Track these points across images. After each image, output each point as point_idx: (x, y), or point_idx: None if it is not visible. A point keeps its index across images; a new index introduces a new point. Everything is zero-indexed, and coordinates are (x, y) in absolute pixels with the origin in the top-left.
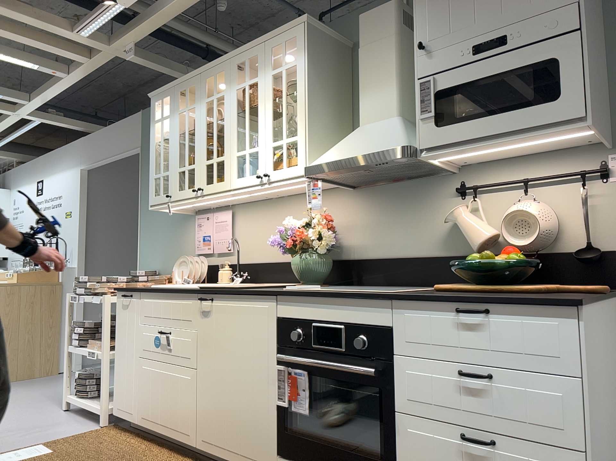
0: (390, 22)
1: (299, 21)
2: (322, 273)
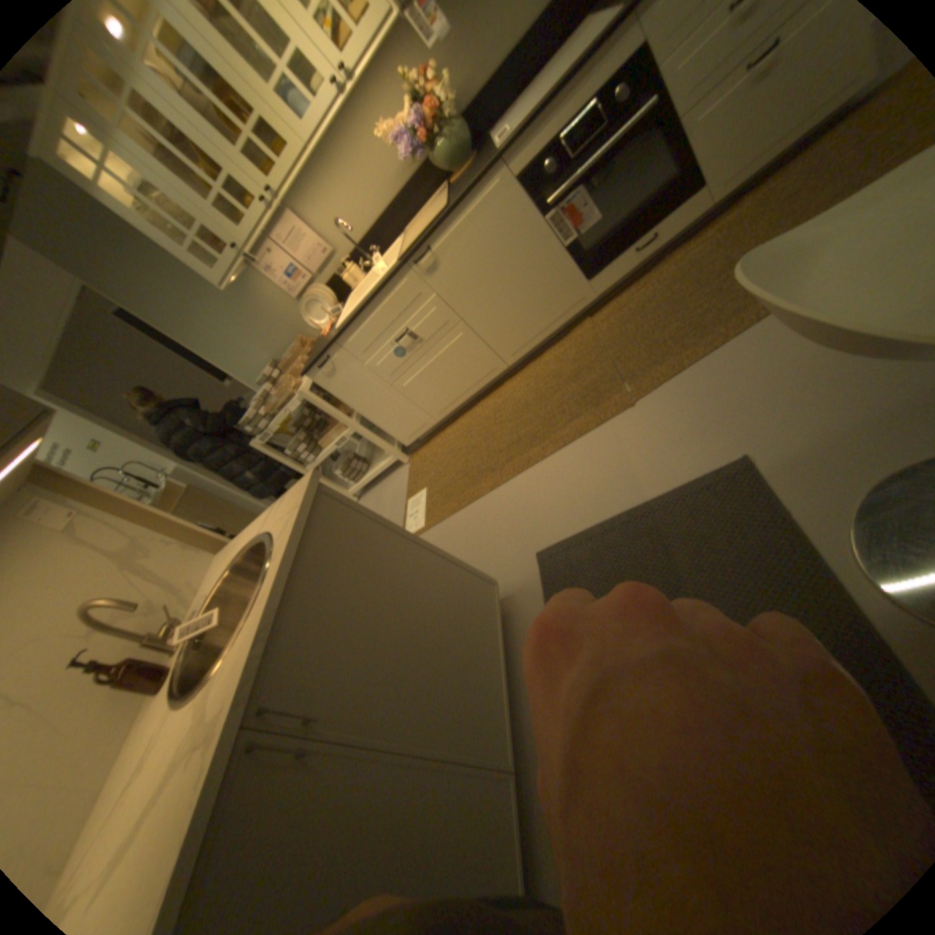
0: None
1: None
2: (466, 138)
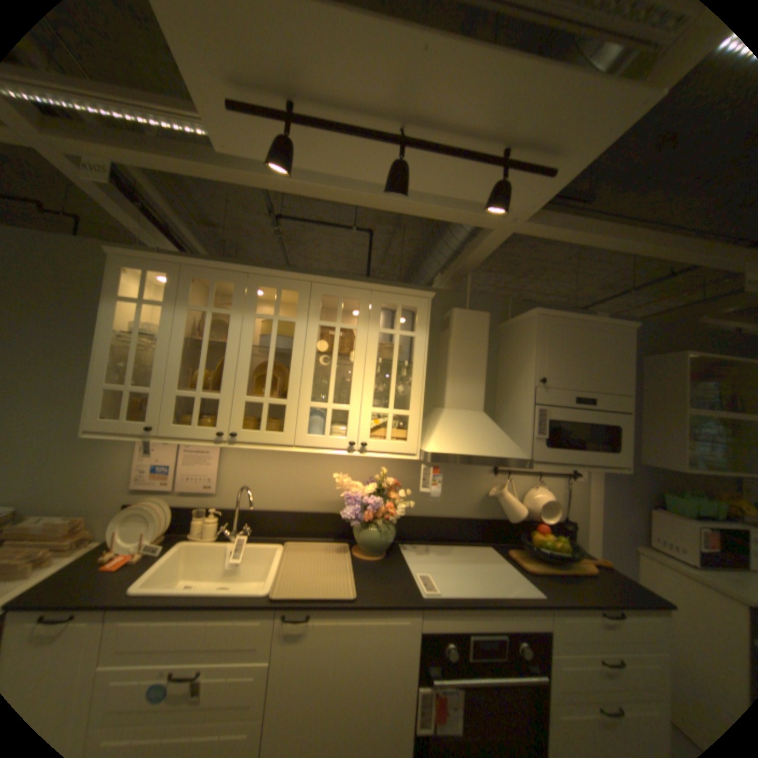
0: (485, 330)
1: (426, 295)
2: (385, 540)
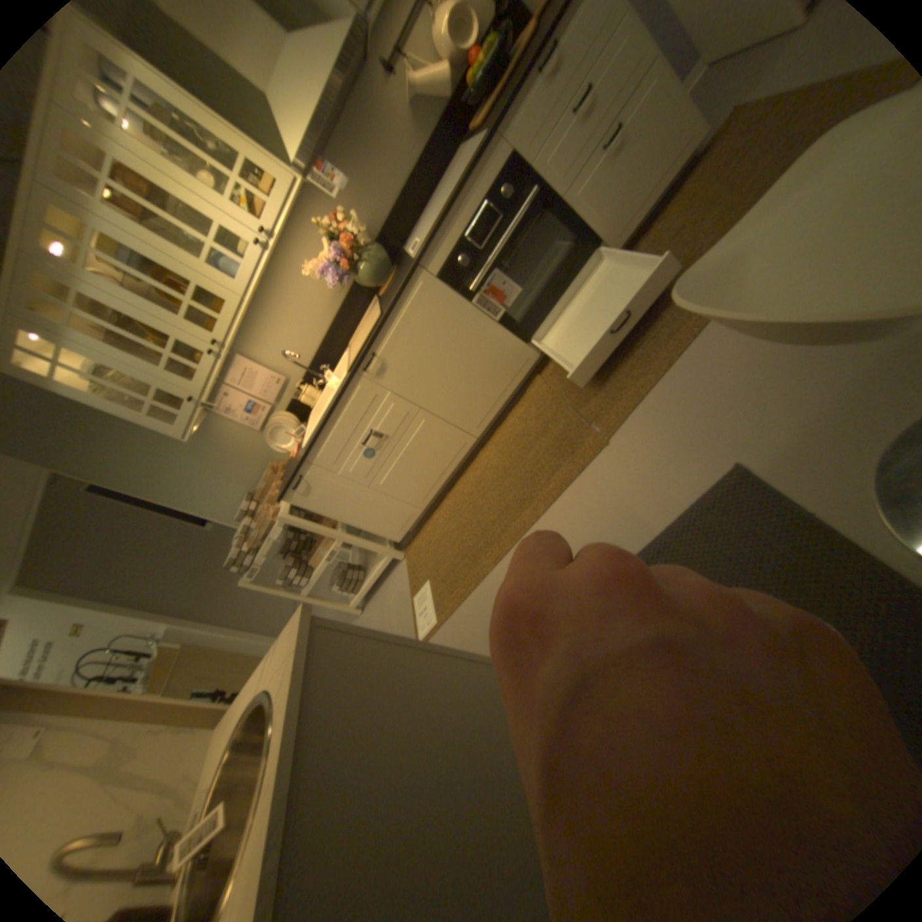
0: None
1: None
2: (384, 258)
